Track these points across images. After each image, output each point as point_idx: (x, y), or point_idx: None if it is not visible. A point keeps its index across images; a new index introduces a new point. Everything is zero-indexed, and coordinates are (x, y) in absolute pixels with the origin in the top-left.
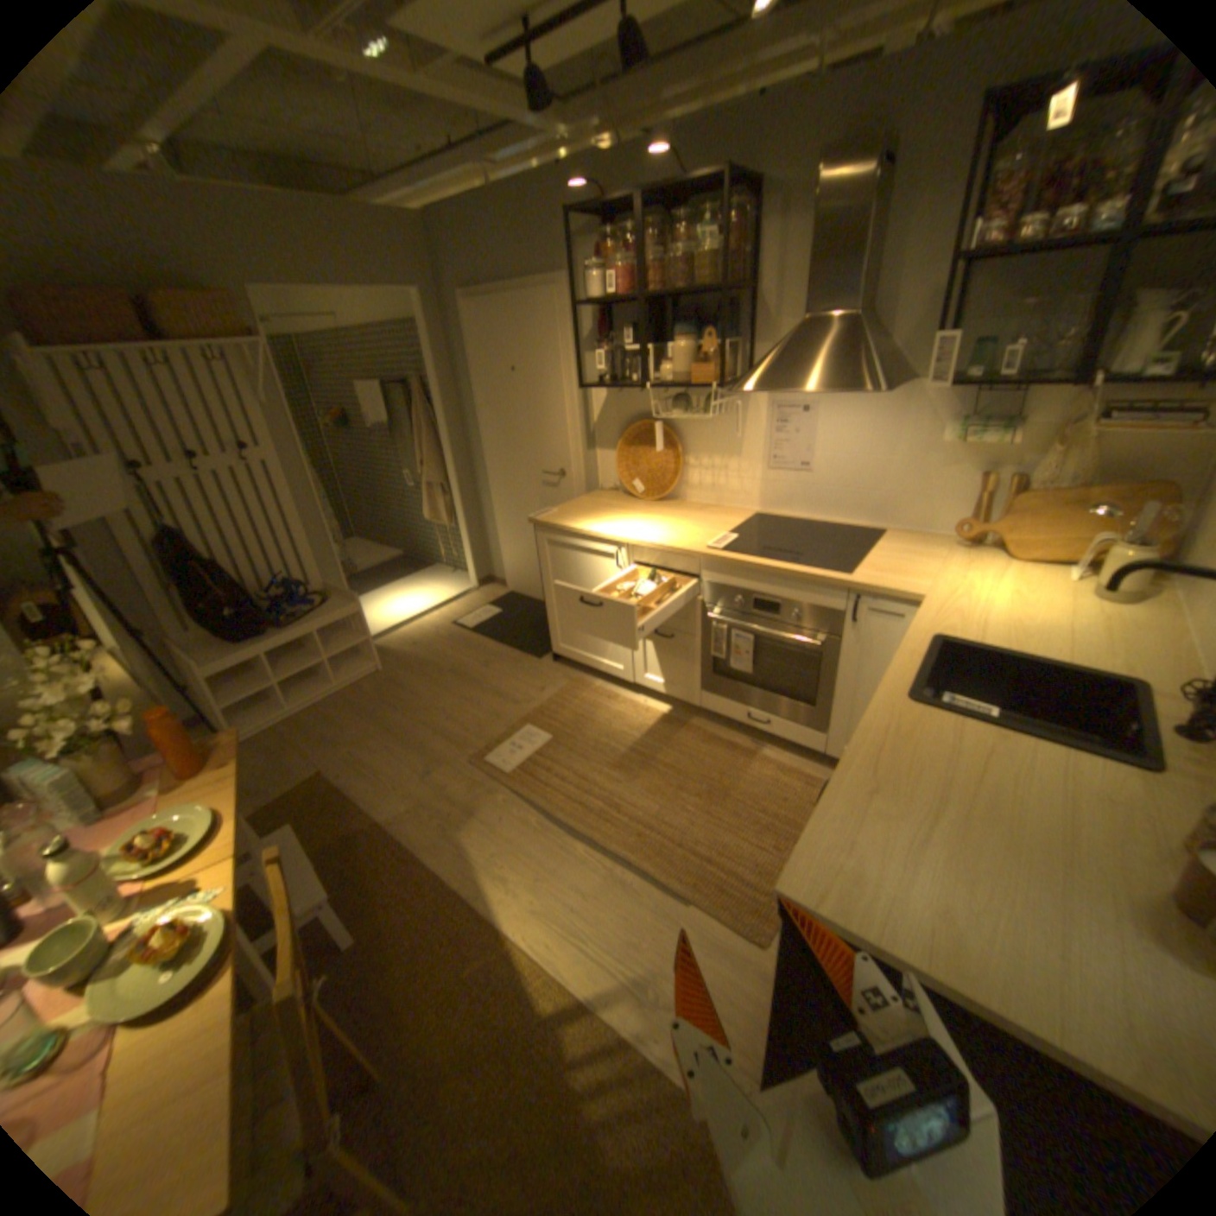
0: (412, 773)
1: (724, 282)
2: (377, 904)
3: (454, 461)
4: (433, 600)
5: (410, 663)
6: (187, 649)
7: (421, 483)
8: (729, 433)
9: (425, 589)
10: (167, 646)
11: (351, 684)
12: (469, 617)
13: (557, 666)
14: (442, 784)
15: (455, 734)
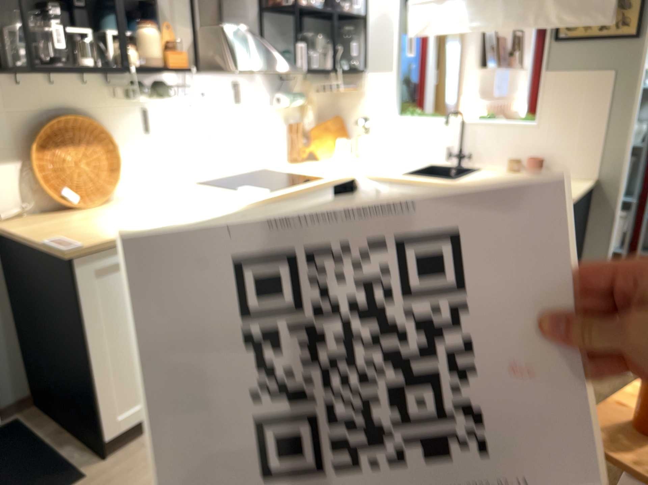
0: None
1: None
2: None
3: None
4: None
5: None
6: None
7: None
8: (152, 120)
9: None
10: None
11: None
12: None
13: (119, 455)
14: None
15: None
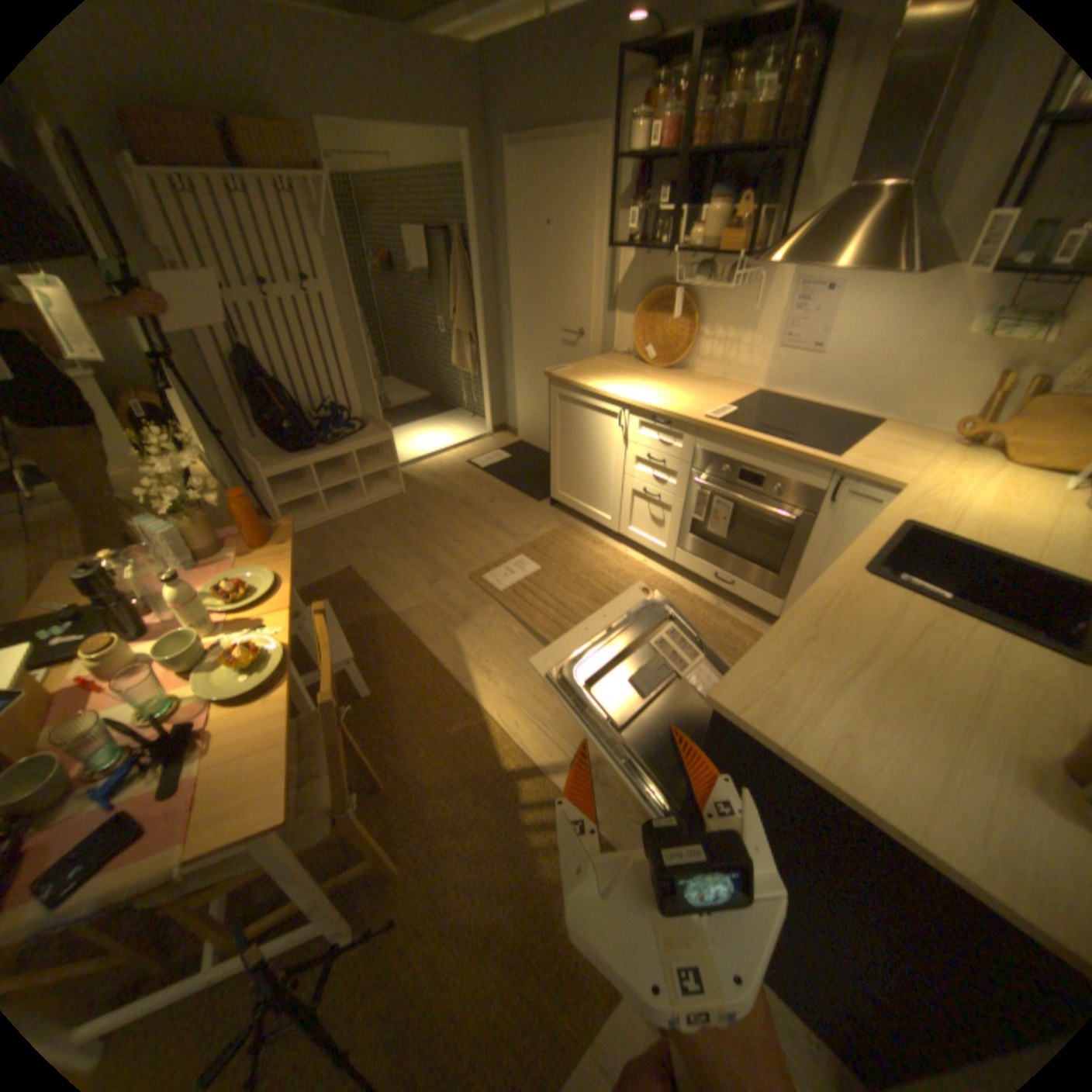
0: (423, 579)
1: (773, 140)
2: (389, 671)
3: (484, 313)
4: (453, 440)
5: (429, 491)
6: (254, 453)
7: (452, 331)
8: (748, 307)
9: (447, 430)
10: (239, 449)
11: (380, 502)
12: (482, 459)
13: (553, 511)
14: (446, 591)
15: (461, 554)
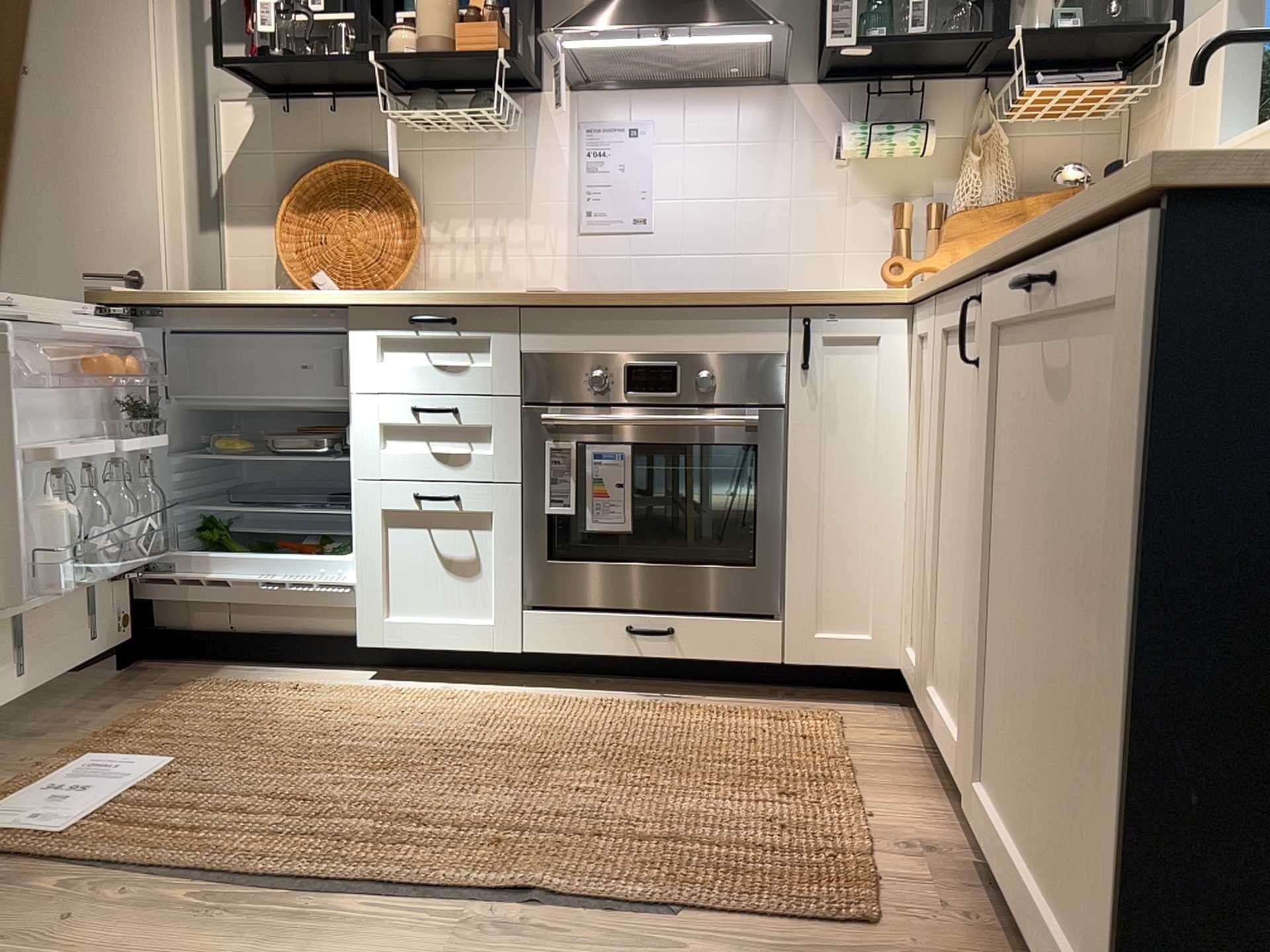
0: None
1: None
2: None
3: None
4: None
5: None
6: None
7: None
8: (507, 179)
9: None
10: None
11: None
12: None
13: (135, 675)
14: None
15: None
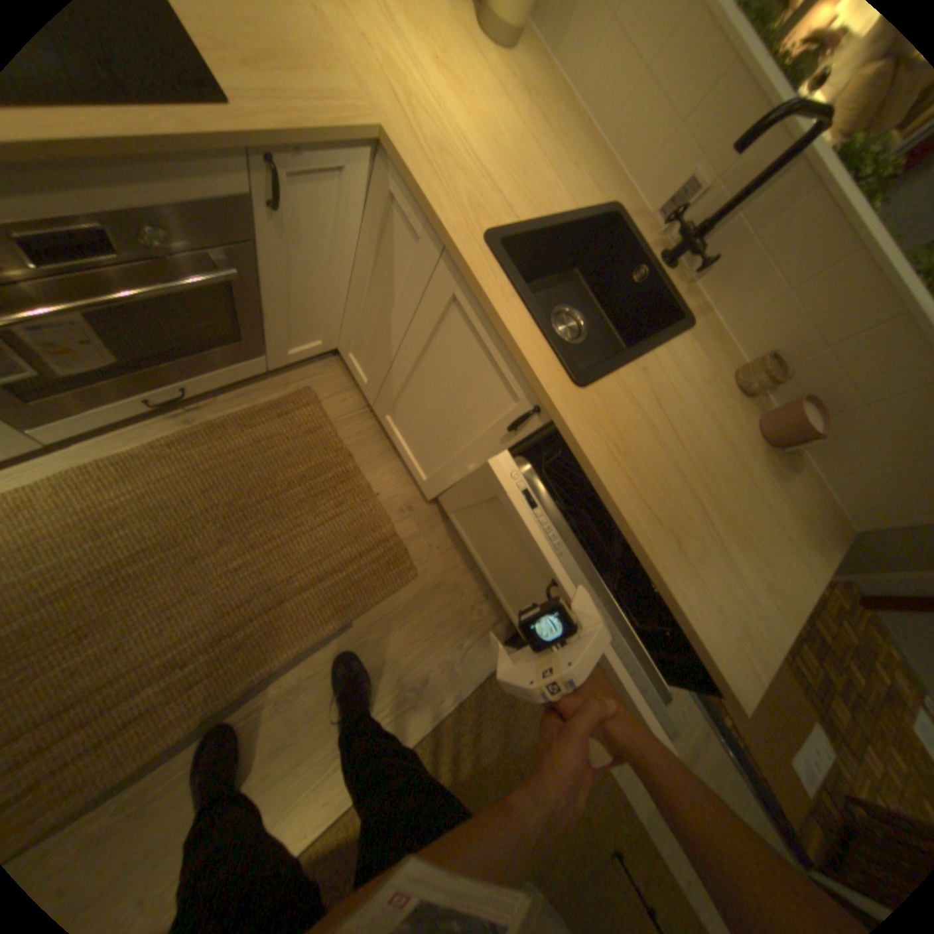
0: None
1: None
2: None
3: None
4: None
5: None
6: None
7: None
8: None
9: None
10: None
11: None
12: None
13: None
14: None
15: None
